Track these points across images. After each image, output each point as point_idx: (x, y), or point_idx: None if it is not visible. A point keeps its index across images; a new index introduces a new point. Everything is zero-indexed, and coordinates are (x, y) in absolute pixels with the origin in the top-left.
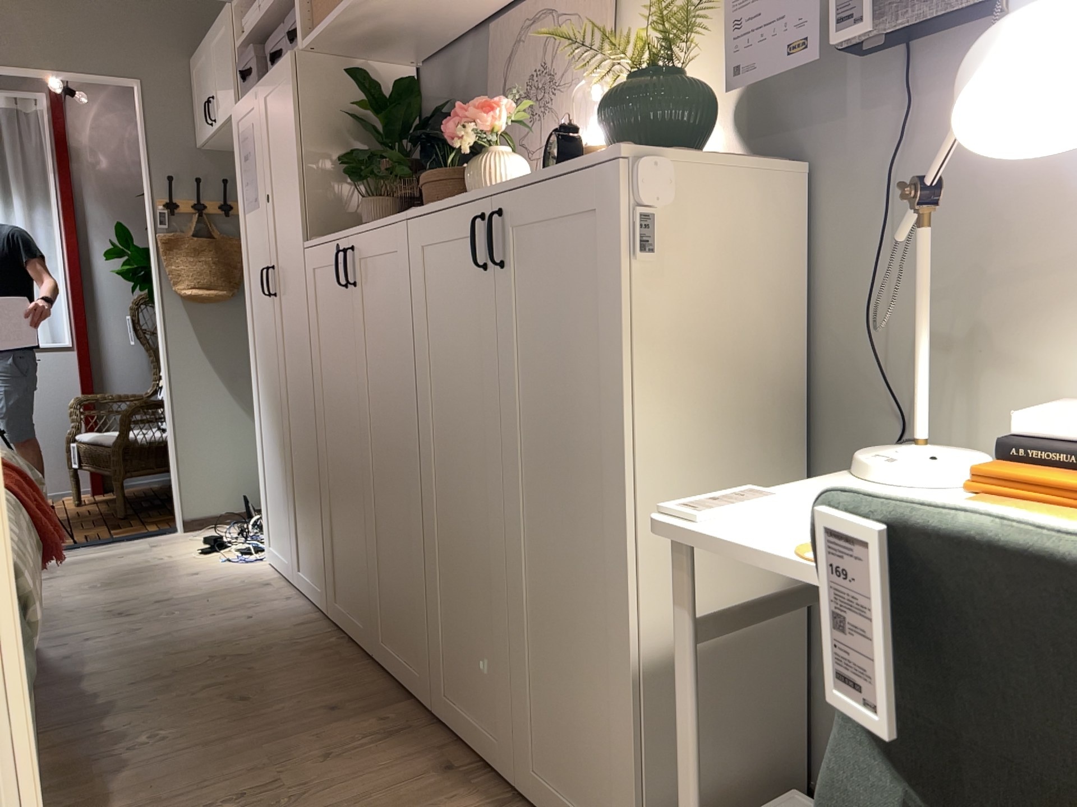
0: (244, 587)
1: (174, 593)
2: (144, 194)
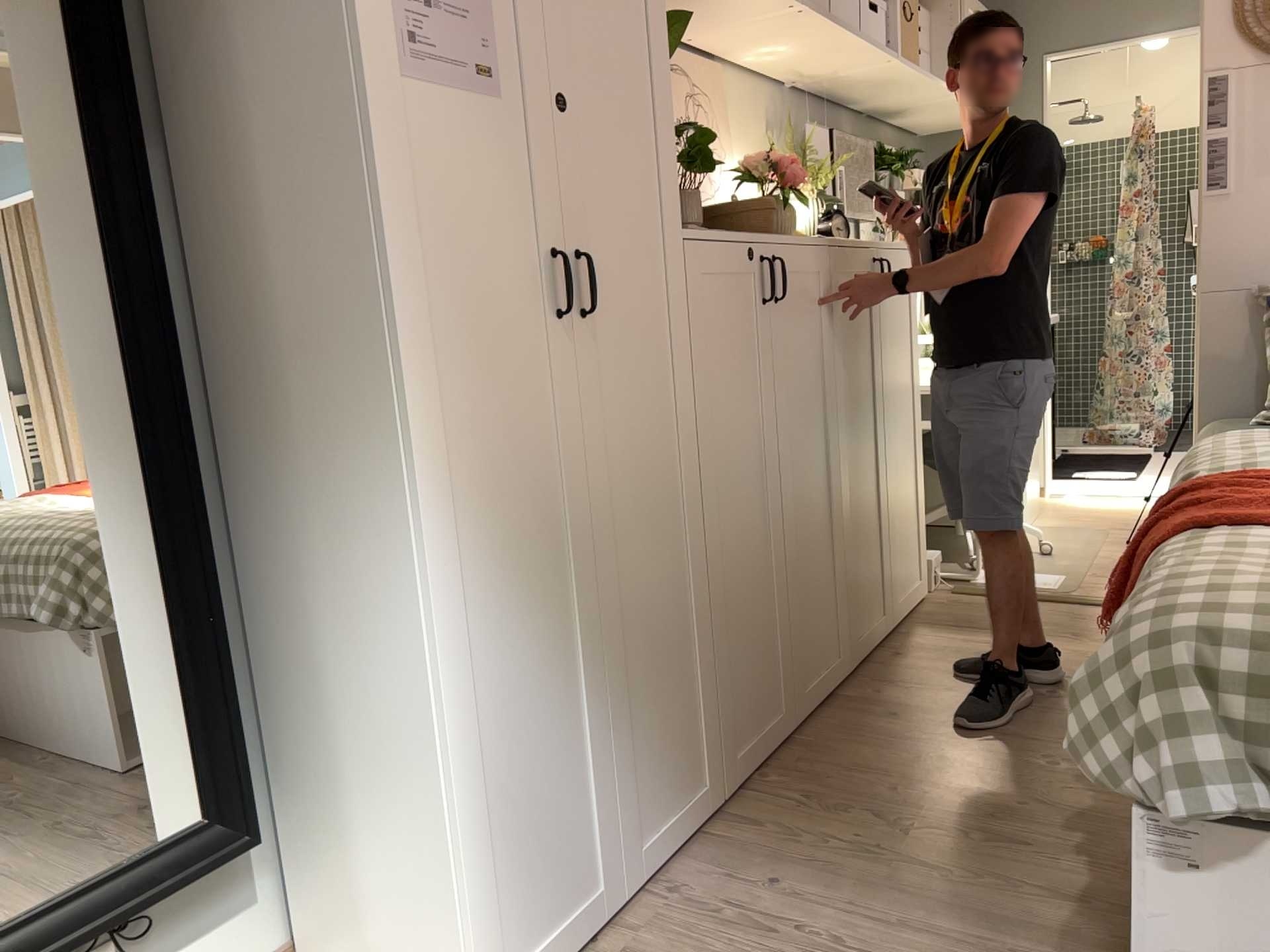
0: None
1: None
2: None
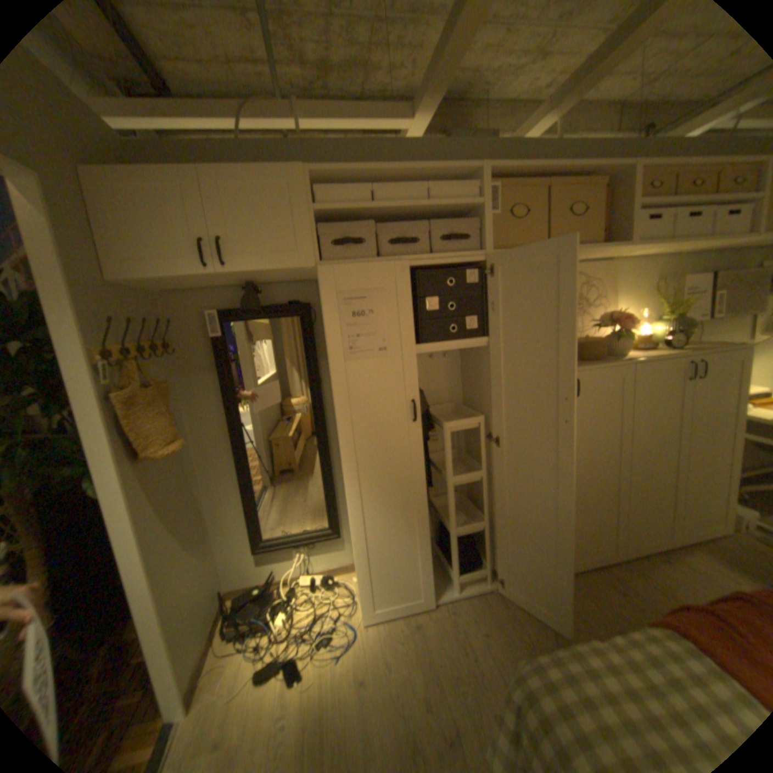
0: (416, 642)
1: (411, 698)
2: (56, 341)
